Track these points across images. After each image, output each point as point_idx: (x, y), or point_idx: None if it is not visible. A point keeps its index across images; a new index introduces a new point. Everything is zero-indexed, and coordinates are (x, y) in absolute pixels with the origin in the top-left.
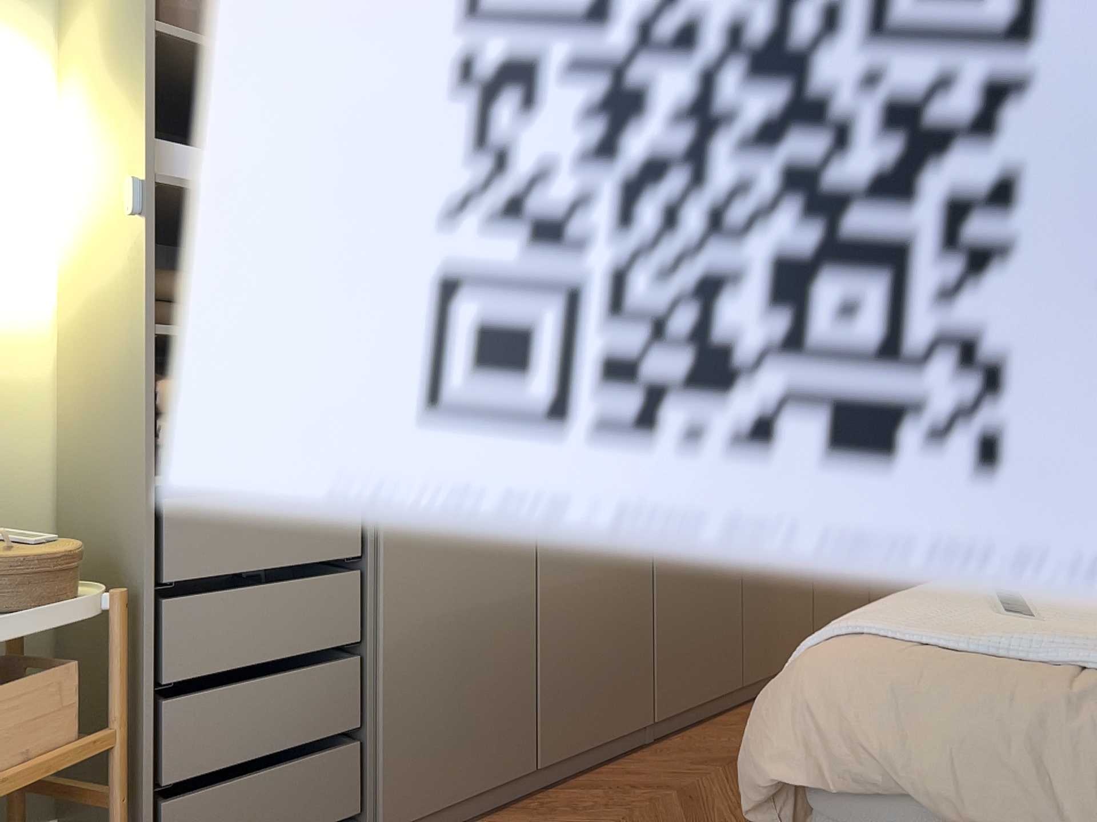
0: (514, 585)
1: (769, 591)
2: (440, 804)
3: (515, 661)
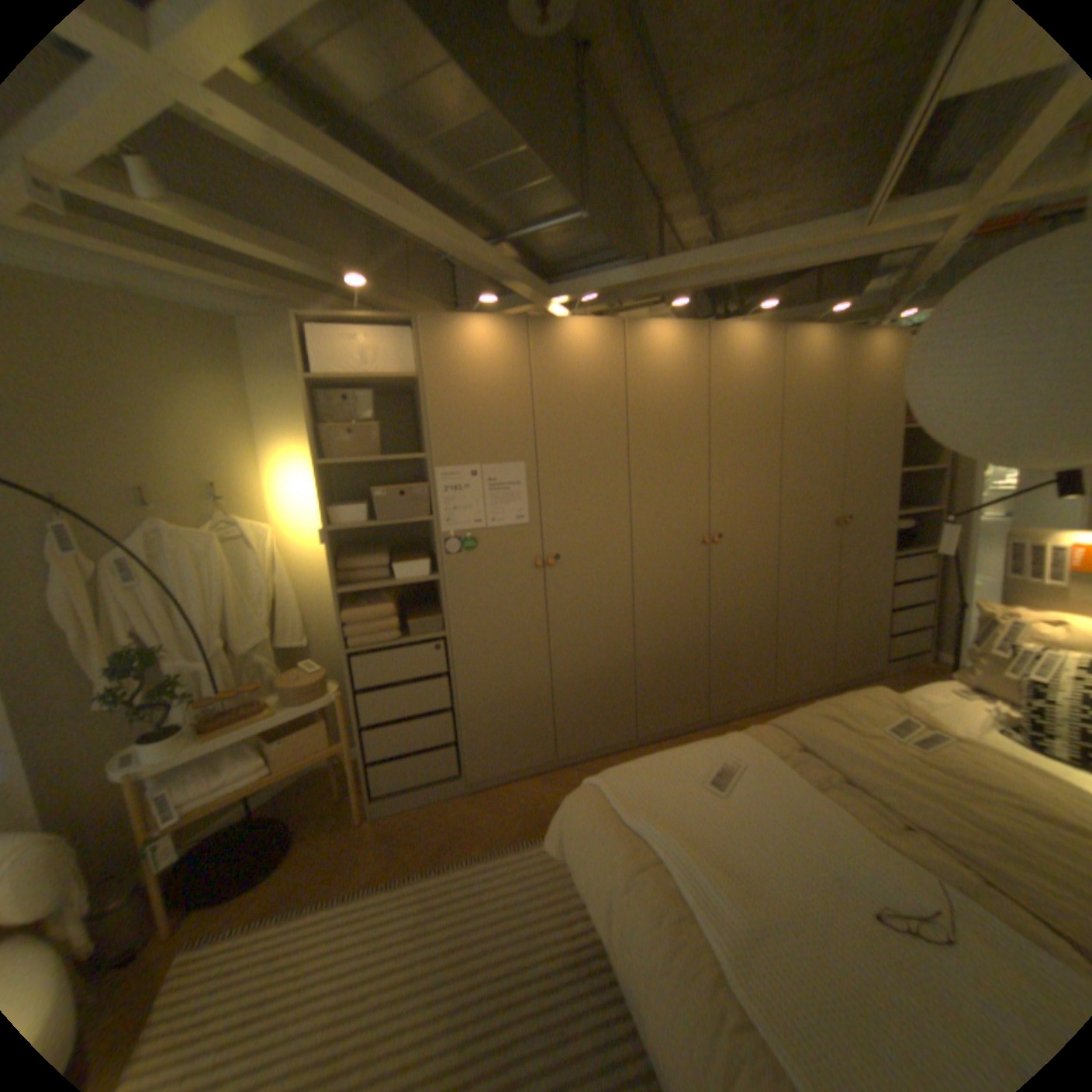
0: (537, 679)
1: (733, 668)
2: (500, 774)
3: (540, 713)
